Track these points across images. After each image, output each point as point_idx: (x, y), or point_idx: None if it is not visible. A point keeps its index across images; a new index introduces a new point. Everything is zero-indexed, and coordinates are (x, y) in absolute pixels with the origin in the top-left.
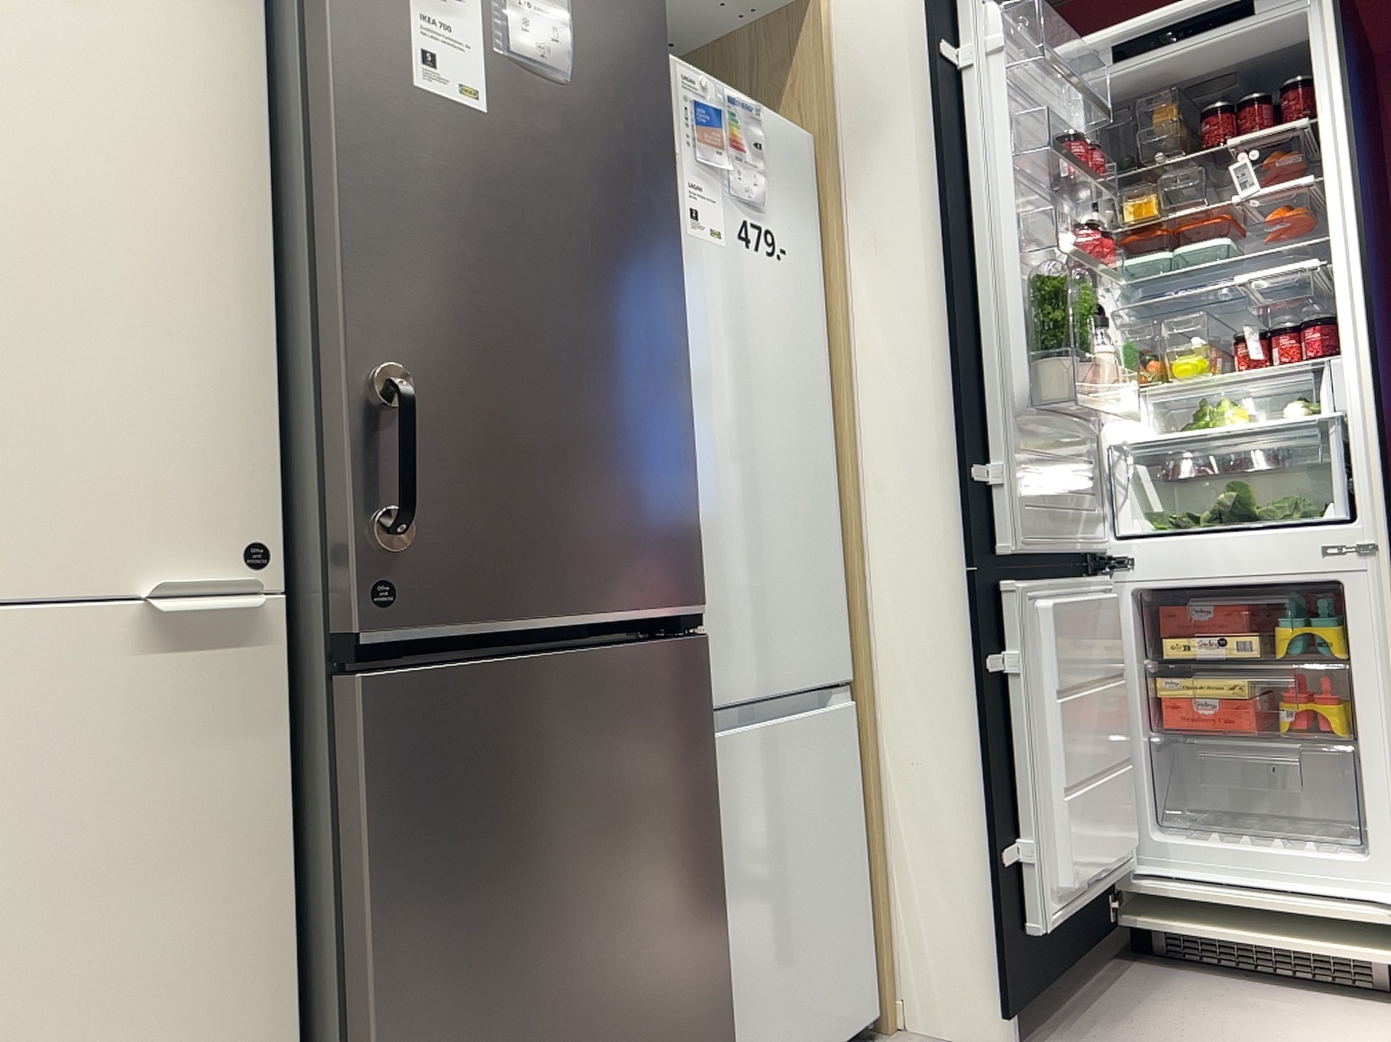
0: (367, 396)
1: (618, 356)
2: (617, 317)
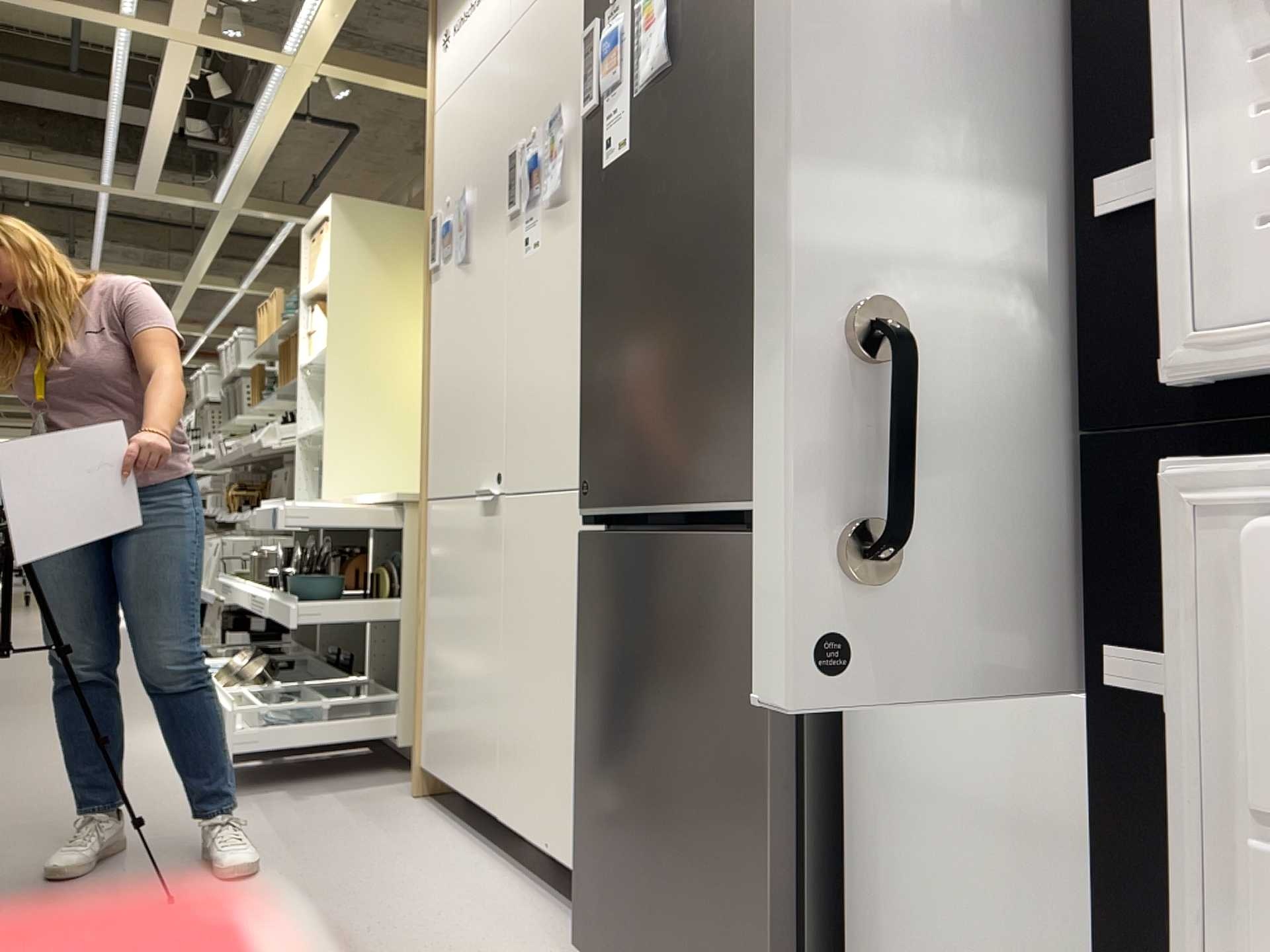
0: (586, 374)
1: (699, 276)
2: (701, 241)
